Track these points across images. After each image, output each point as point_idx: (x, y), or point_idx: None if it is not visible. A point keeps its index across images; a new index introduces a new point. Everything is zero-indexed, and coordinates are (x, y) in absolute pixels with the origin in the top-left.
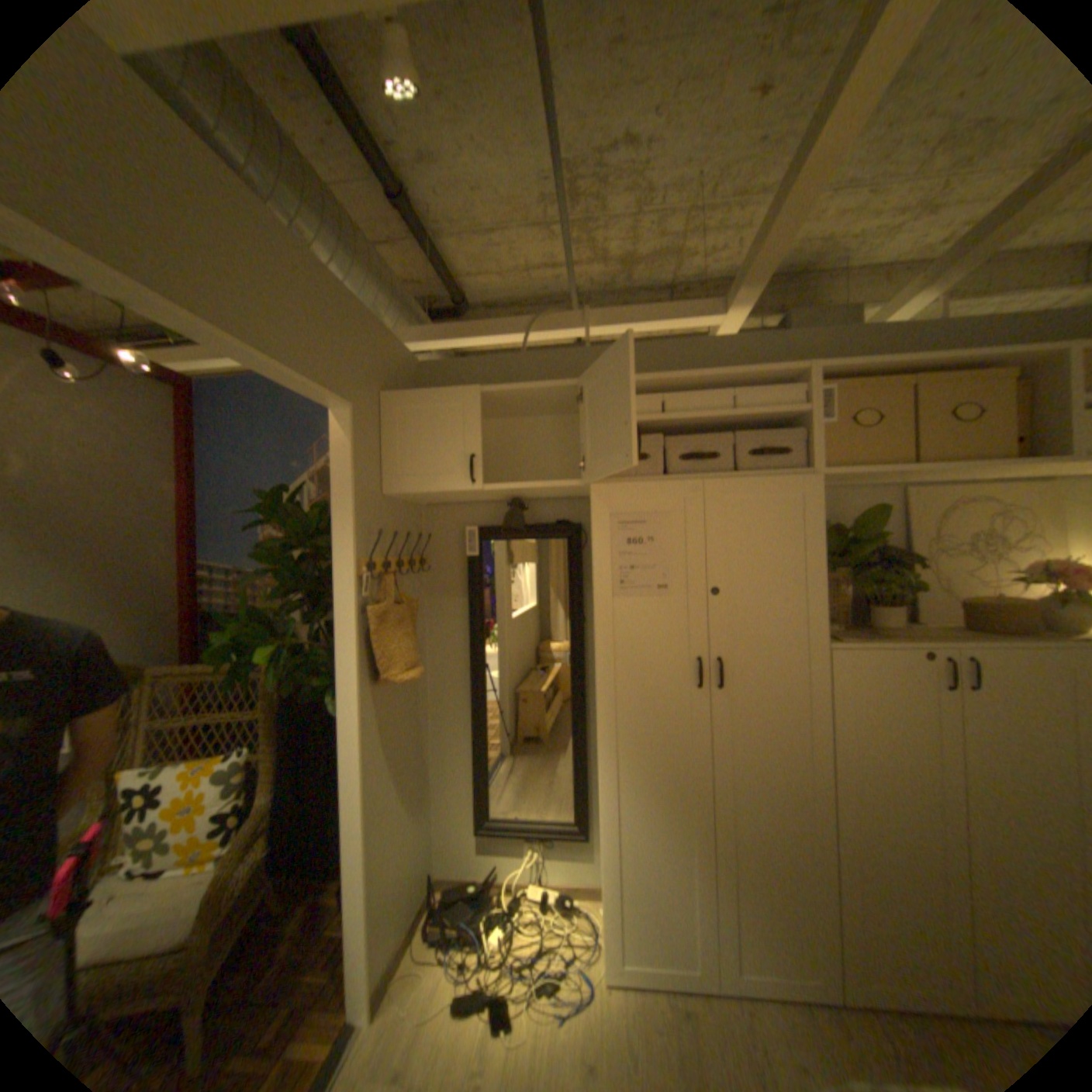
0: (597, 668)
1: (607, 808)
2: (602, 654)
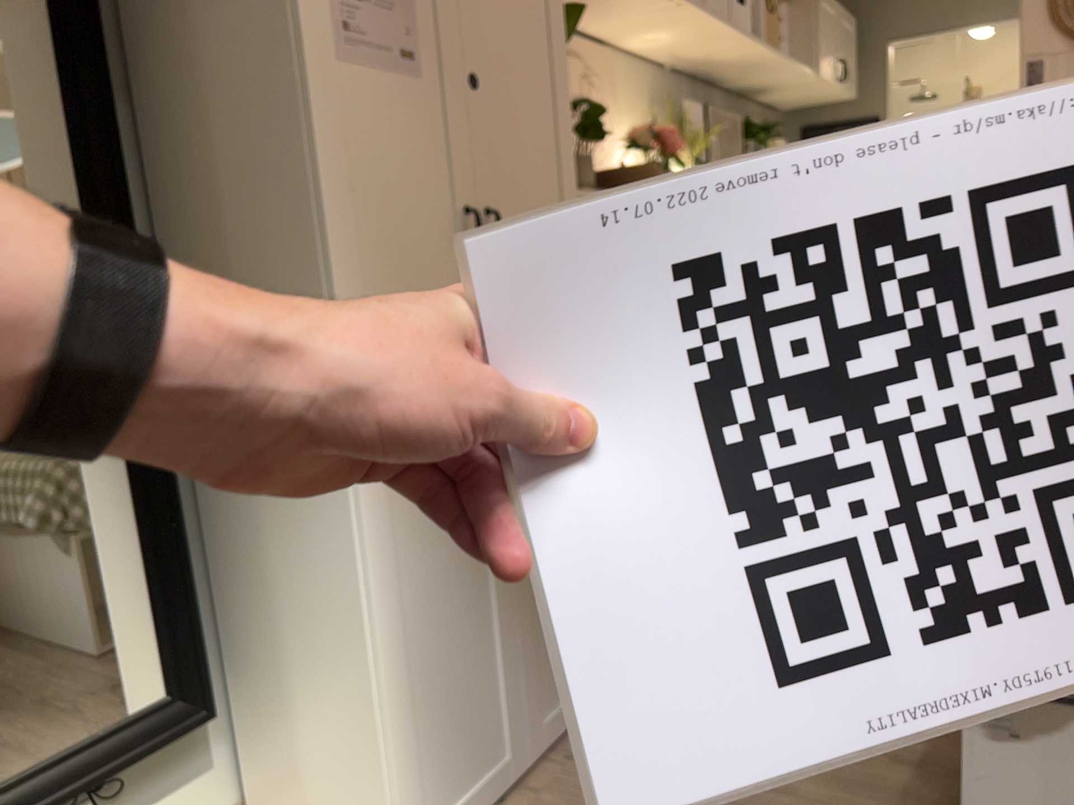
0: (319, 225)
1: (368, 544)
2: (325, 191)
